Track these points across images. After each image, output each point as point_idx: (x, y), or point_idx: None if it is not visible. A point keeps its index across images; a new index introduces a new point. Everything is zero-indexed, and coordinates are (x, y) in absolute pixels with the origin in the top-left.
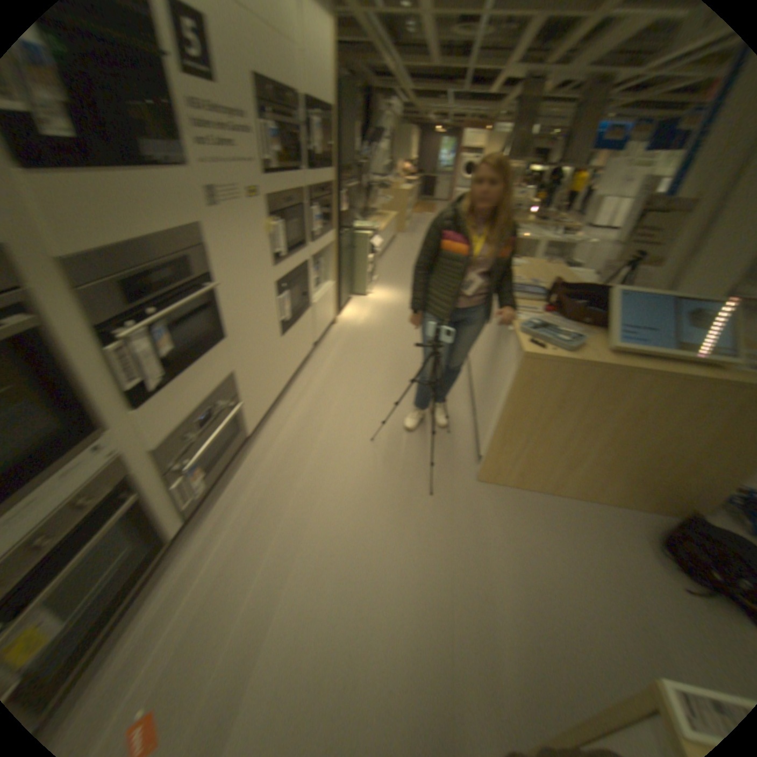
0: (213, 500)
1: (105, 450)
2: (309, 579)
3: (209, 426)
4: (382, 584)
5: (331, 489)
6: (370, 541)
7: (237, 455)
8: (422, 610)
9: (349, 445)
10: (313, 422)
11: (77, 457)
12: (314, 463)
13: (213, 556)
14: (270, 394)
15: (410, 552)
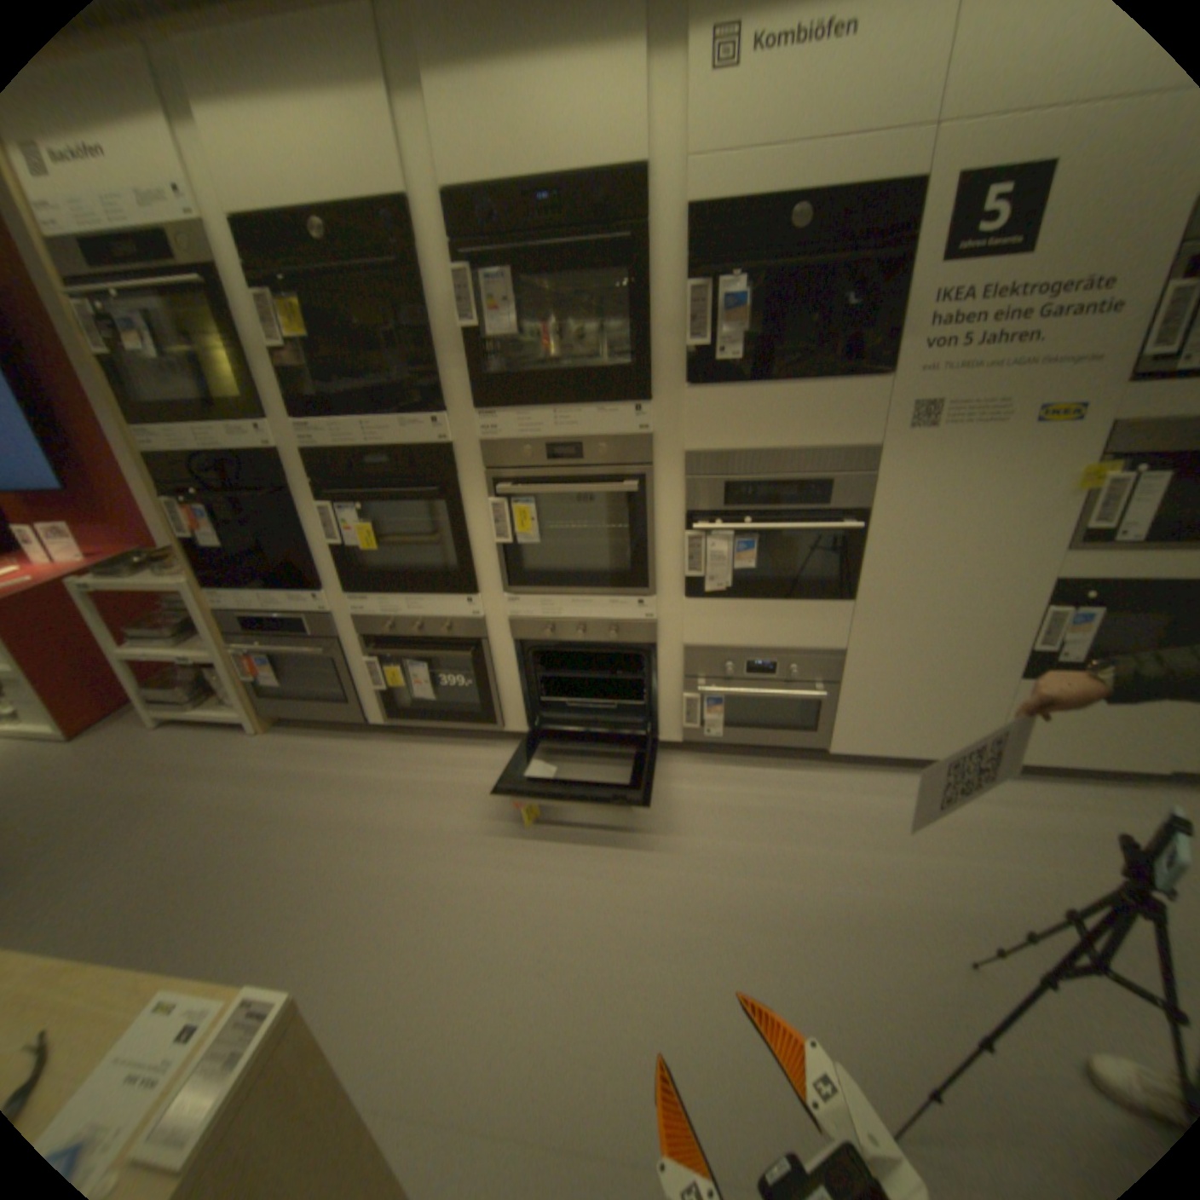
0: (728, 764)
1: (643, 610)
2: (657, 898)
3: (763, 680)
4: (666, 1014)
5: (808, 902)
6: (734, 986)
7: (806, 761)
8: (636, 1098)
9: (932, 920)
10: (945, 838)
11: (623, 599)
12: (847, 863)
13: (664, 789)
14: (919, 738)
15: (733, 1075)
